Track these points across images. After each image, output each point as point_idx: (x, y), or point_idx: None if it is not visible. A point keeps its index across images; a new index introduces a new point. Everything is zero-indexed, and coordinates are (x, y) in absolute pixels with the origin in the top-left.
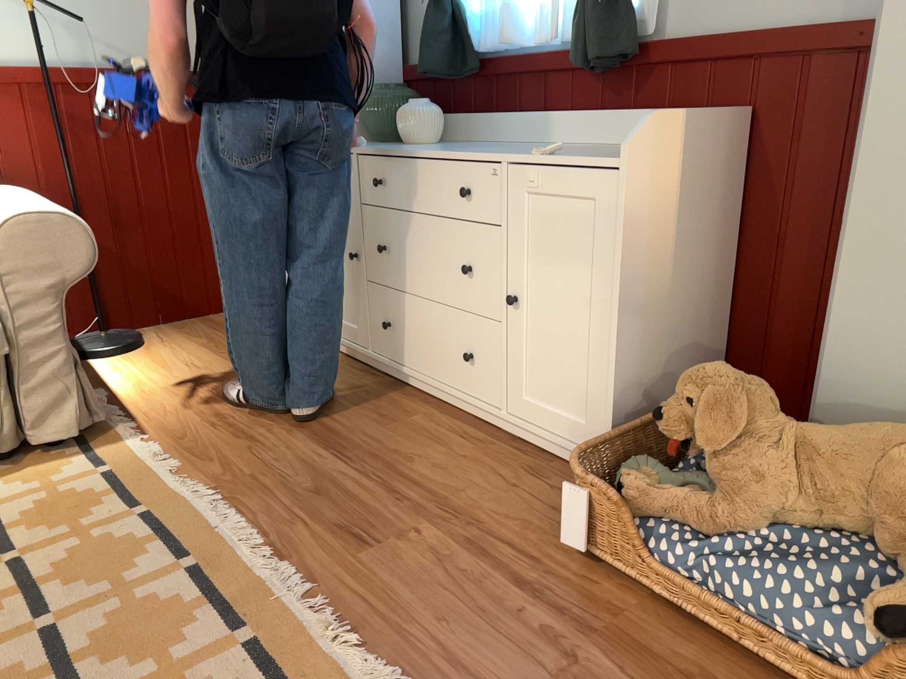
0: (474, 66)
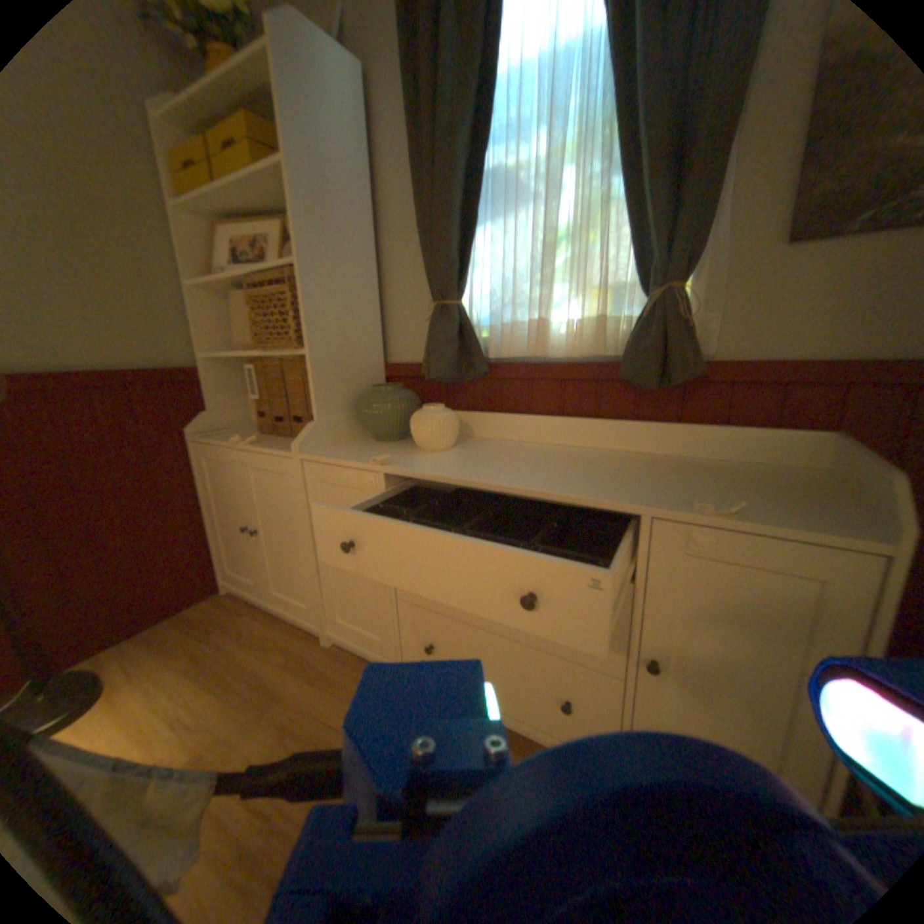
0: (486, 368)
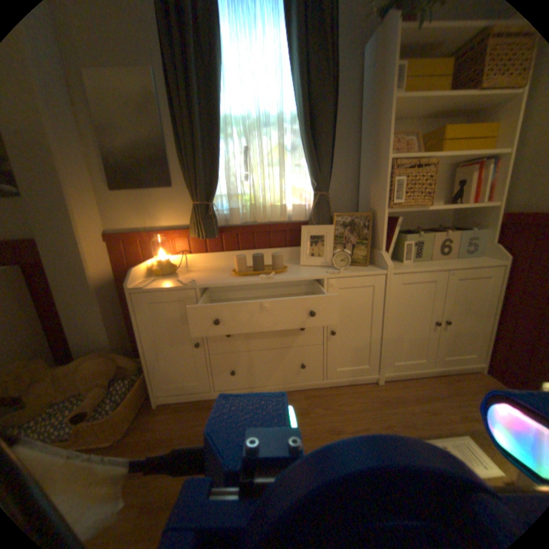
0: None
